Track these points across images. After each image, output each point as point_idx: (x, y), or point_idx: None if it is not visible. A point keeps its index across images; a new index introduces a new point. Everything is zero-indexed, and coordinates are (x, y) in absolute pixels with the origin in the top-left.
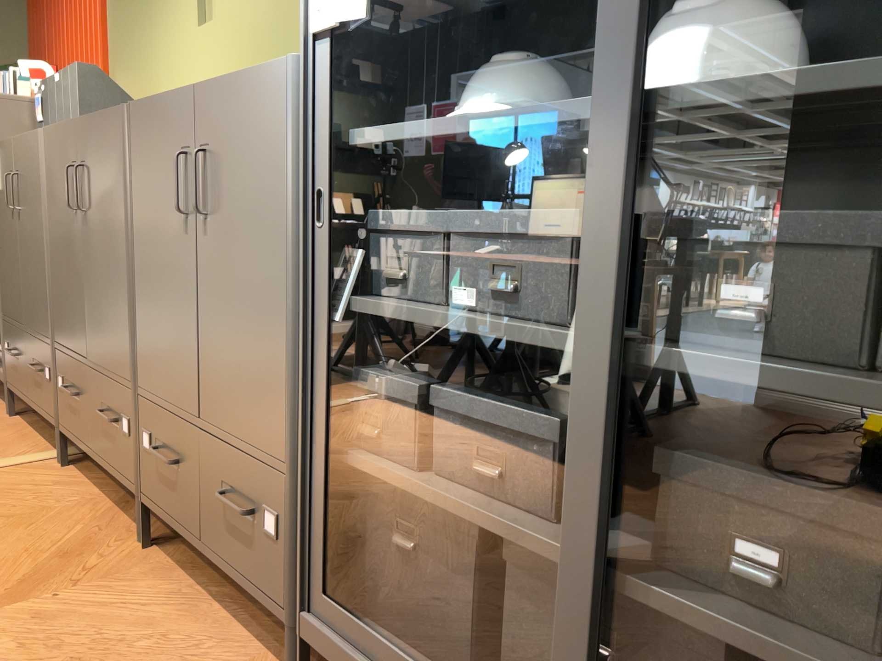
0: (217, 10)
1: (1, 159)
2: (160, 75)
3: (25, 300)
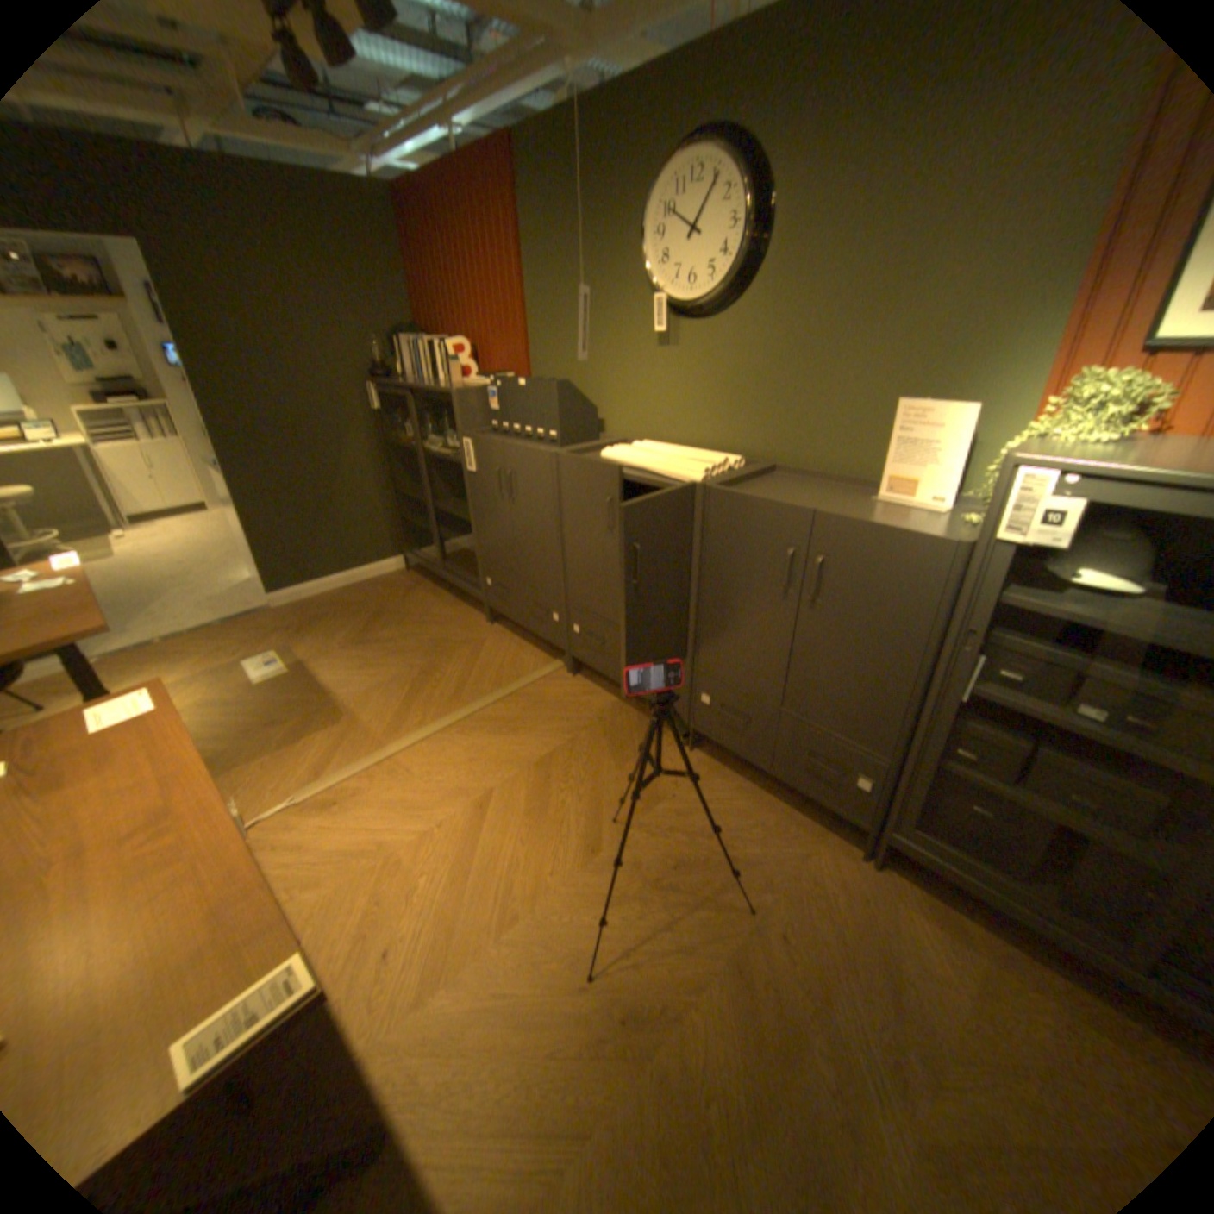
0: (685, 338)
1: (481, 451)
2: (602, 373)
3: (521, 562)
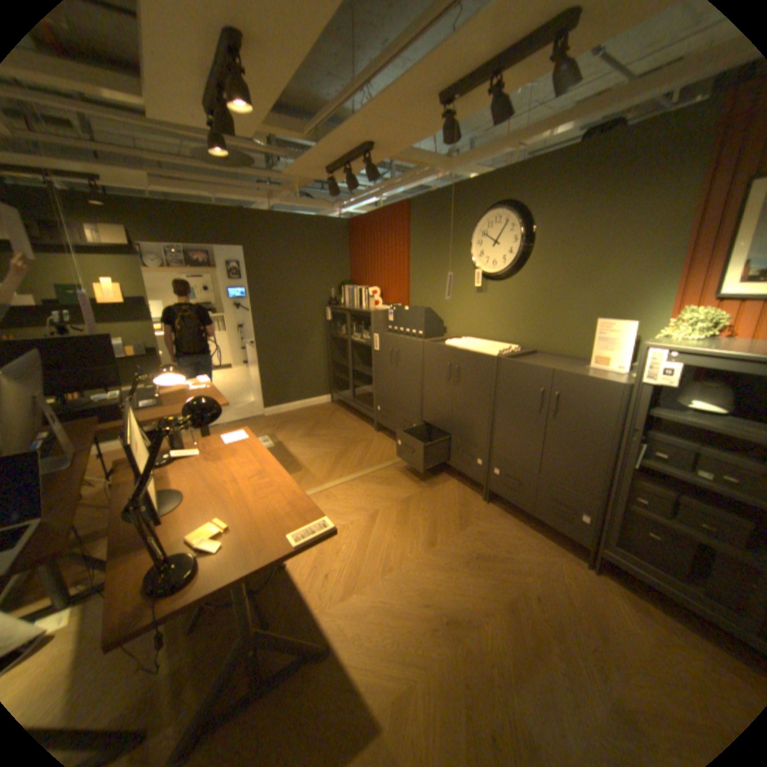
0: (491, 289)
1: (383, 340)
2: (447, 304)
3: (398, 396)
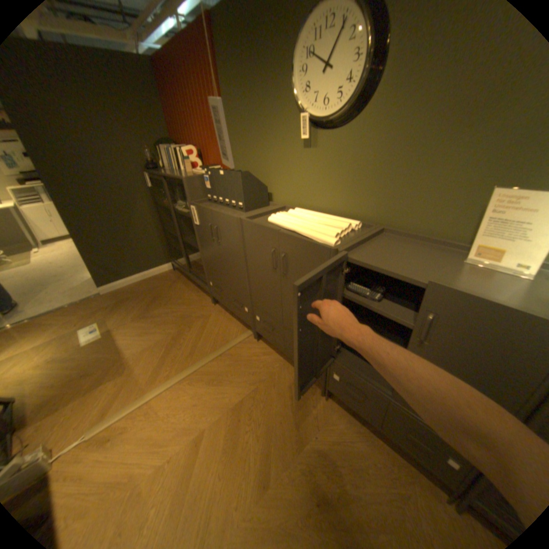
0: (321, 142)
1: (200, 212)
2: (269, 164)
3: (225, 276)
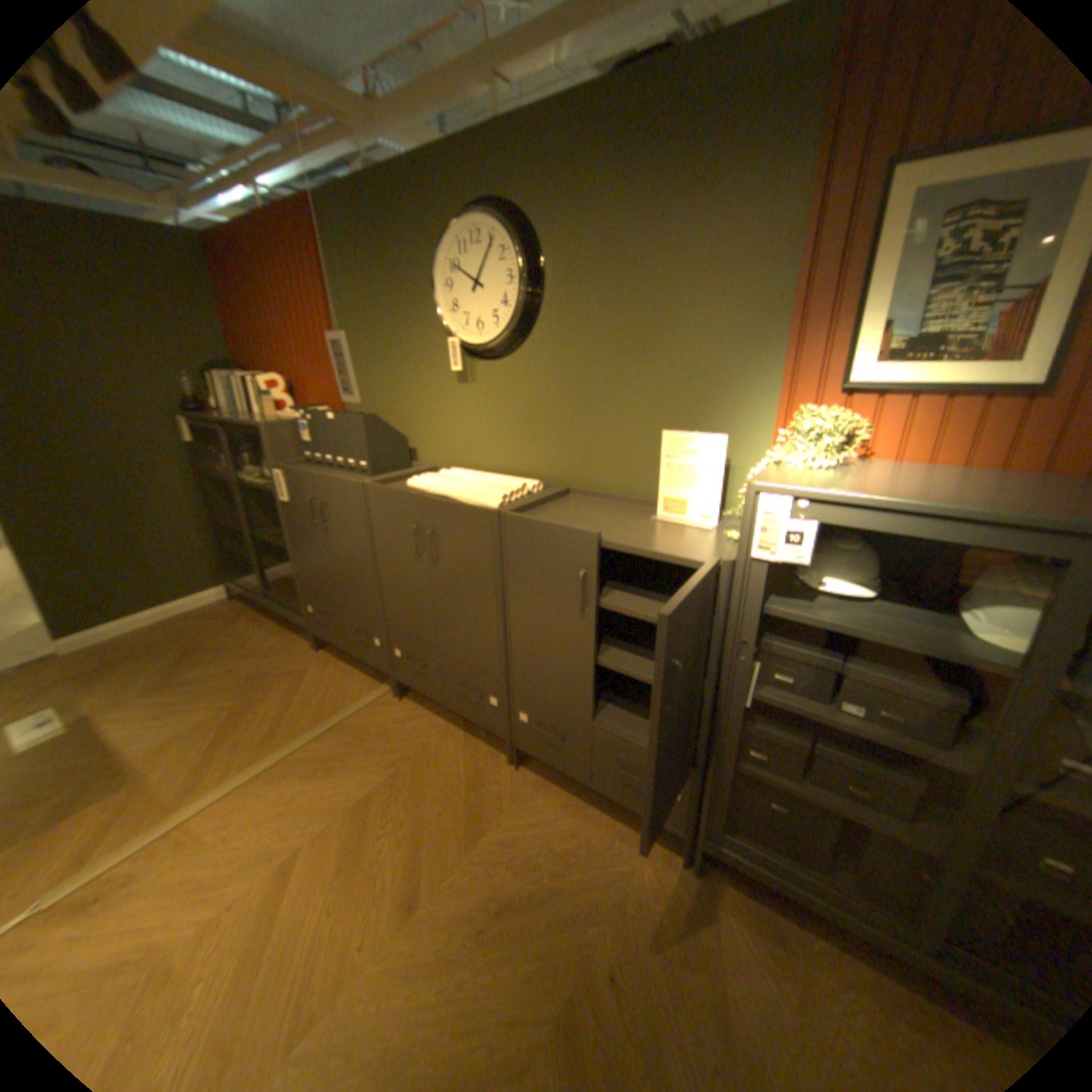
0: (480, 376)
1: (290, 480)
2: (409, 406)
3: (337, 588)
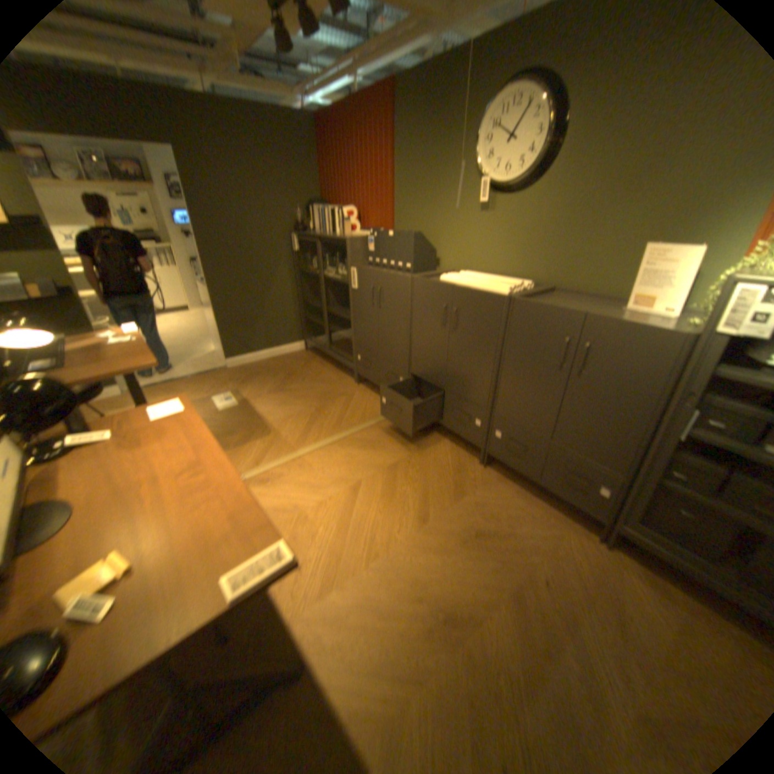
0: (499, 205)
1: (361, 274)
2: (441, 227)
3: (381, 344)
